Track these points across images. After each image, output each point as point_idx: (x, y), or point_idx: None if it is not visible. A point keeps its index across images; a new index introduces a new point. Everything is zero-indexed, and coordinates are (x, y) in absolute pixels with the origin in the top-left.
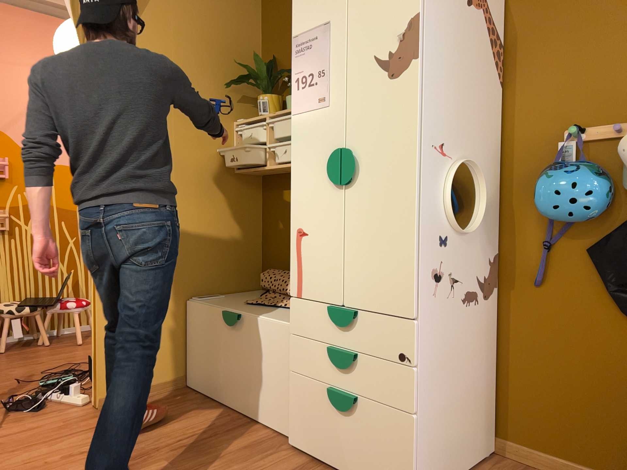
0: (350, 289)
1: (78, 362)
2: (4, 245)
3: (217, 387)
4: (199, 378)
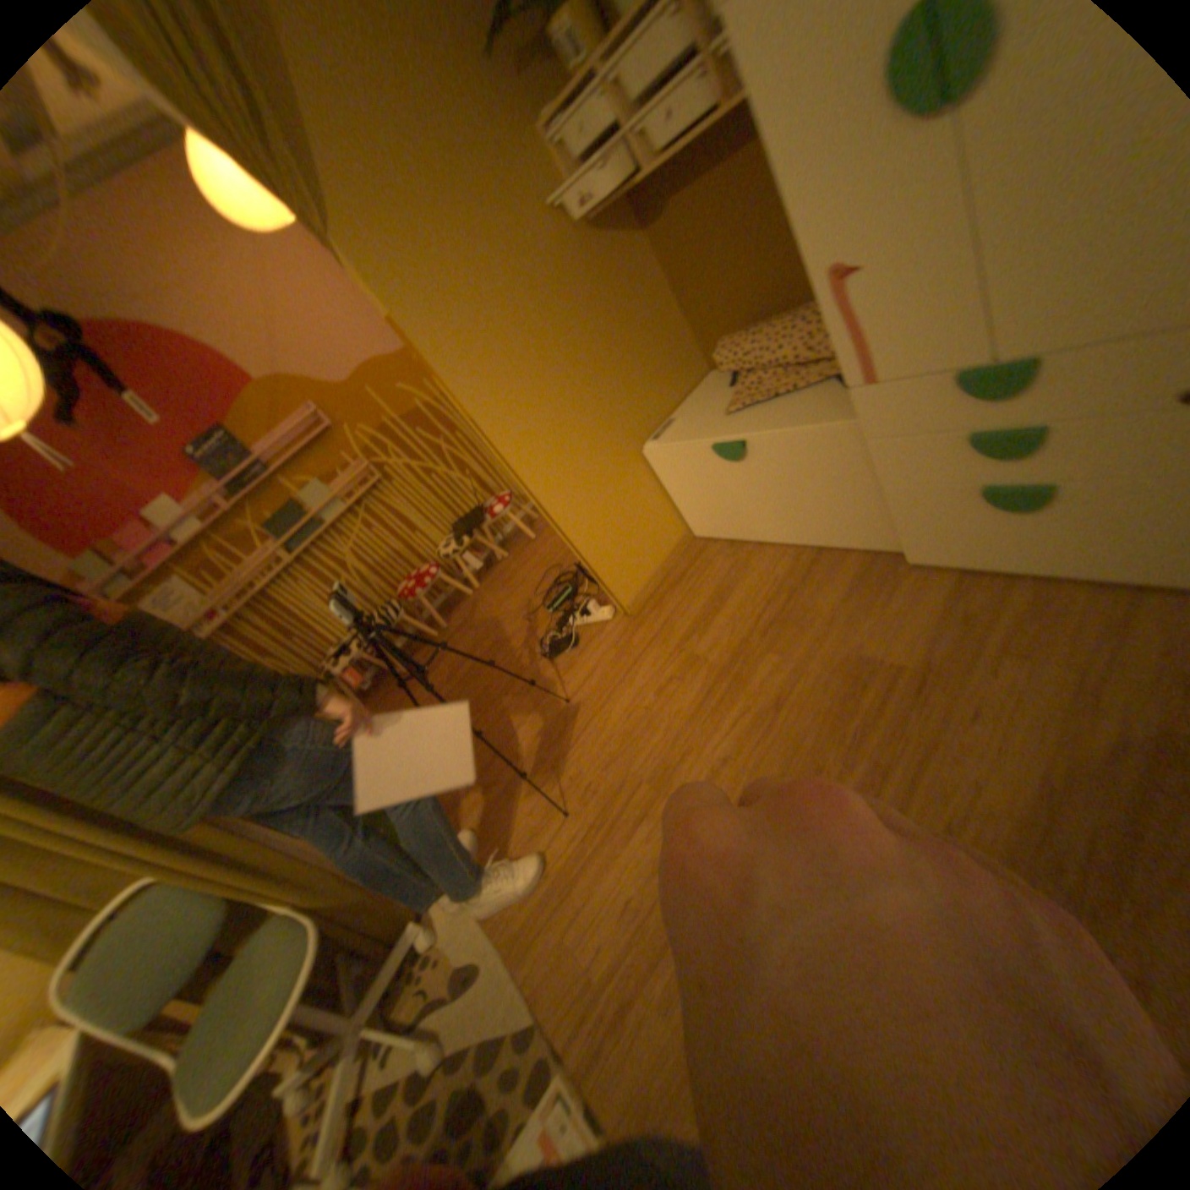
0: (1011, 324)
1: (555, 563)
2: (389, 493)
3: (745, 526)
4: (711, 524)
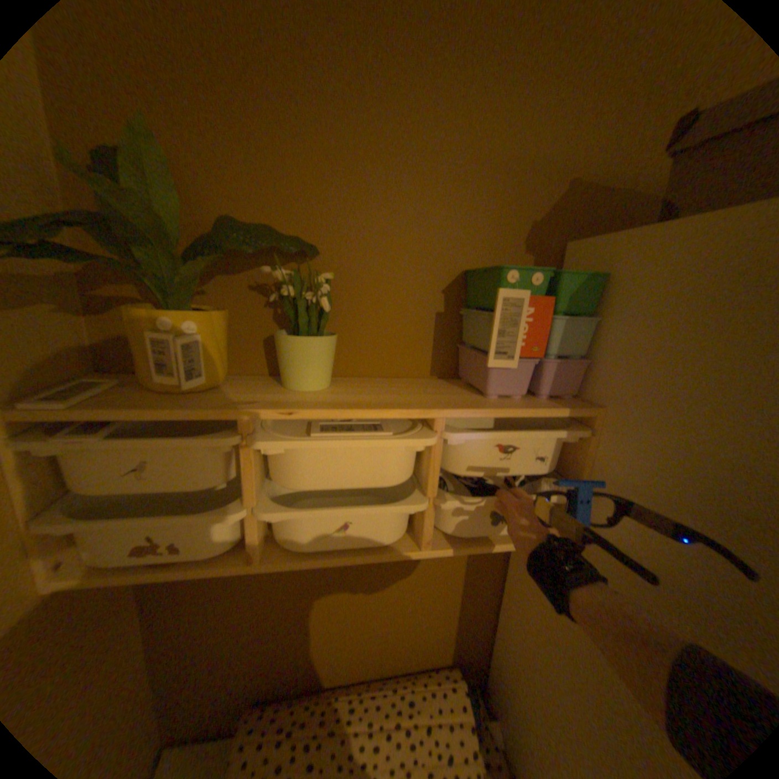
0: None
1: None
2: None
3: None
4: None
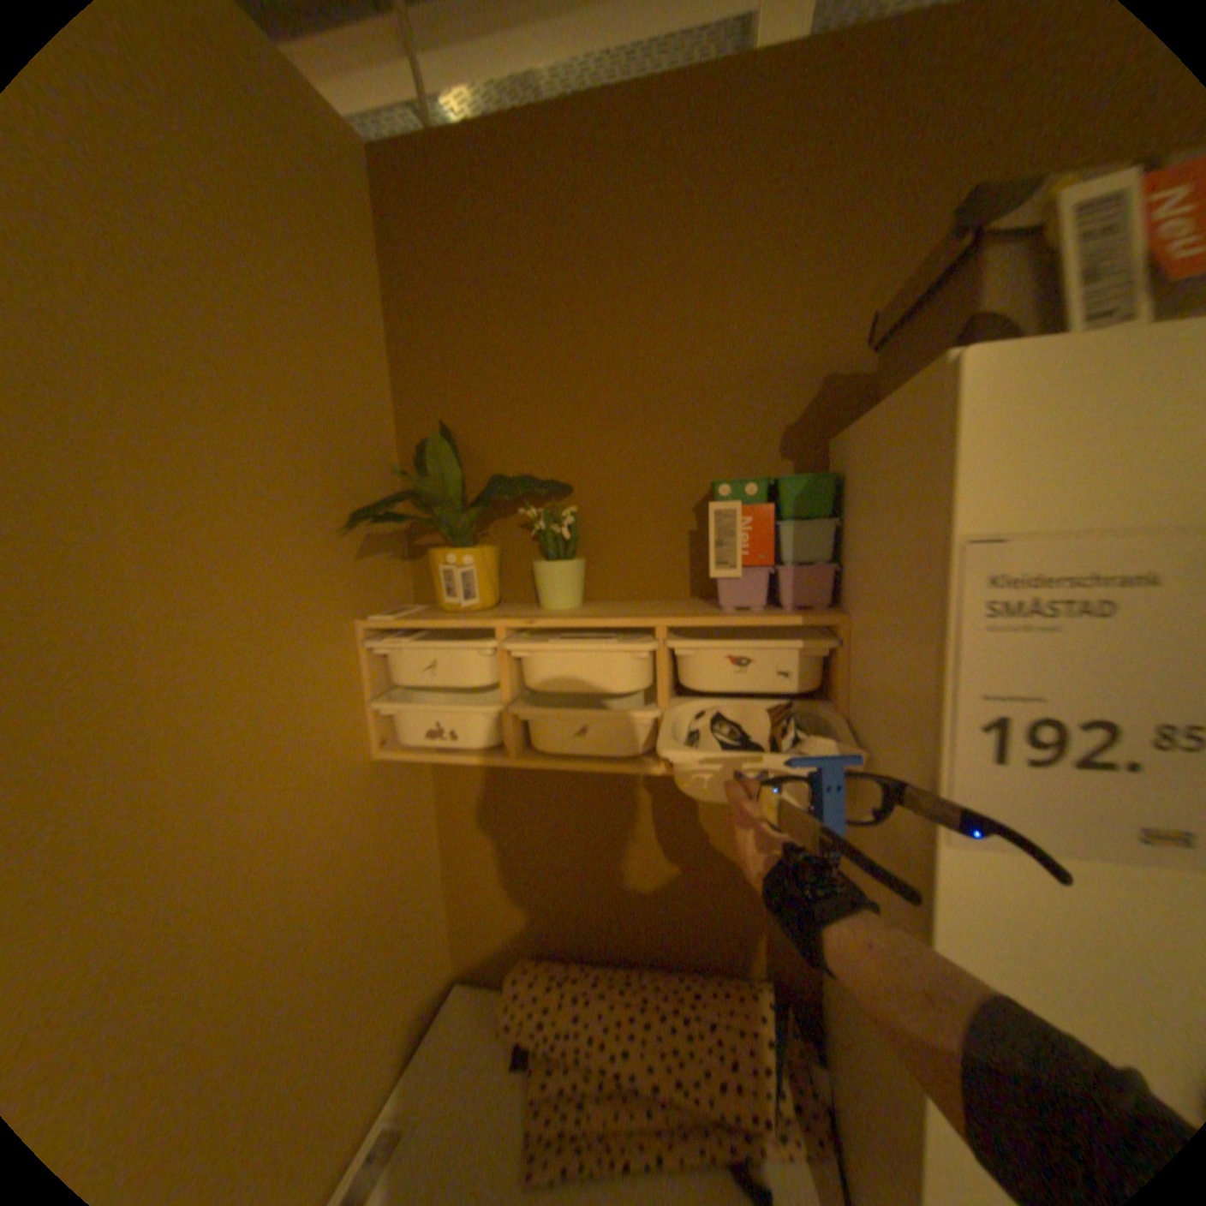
0: None
1: None
2: None
3: None
4: None
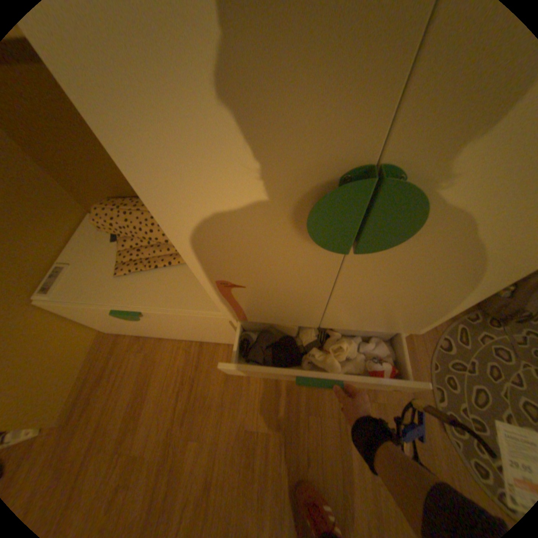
0: (332, 321)
1: None
2: None
3: (147, 333)
4: (118, 331)
